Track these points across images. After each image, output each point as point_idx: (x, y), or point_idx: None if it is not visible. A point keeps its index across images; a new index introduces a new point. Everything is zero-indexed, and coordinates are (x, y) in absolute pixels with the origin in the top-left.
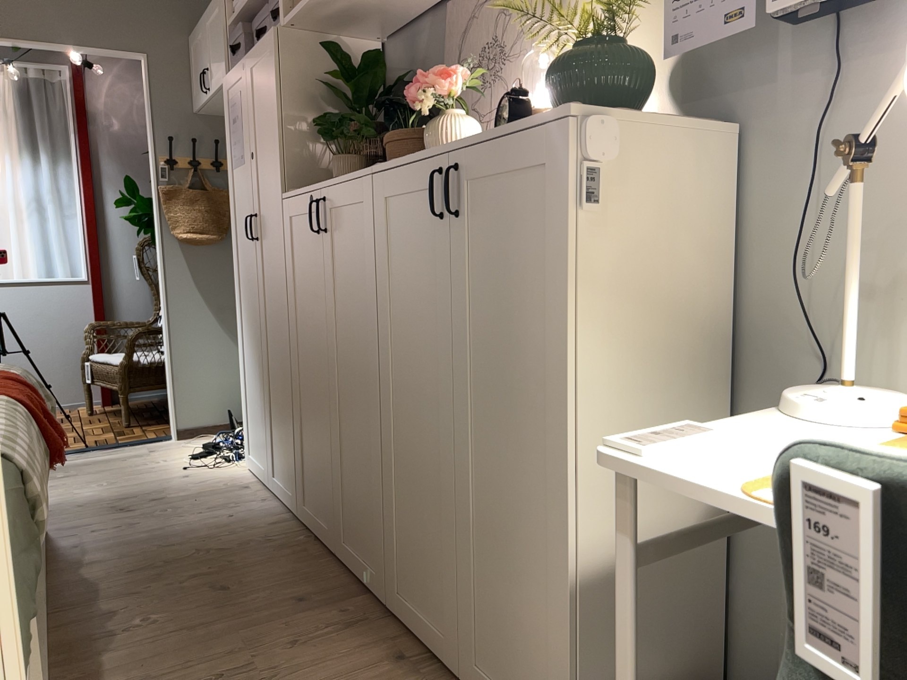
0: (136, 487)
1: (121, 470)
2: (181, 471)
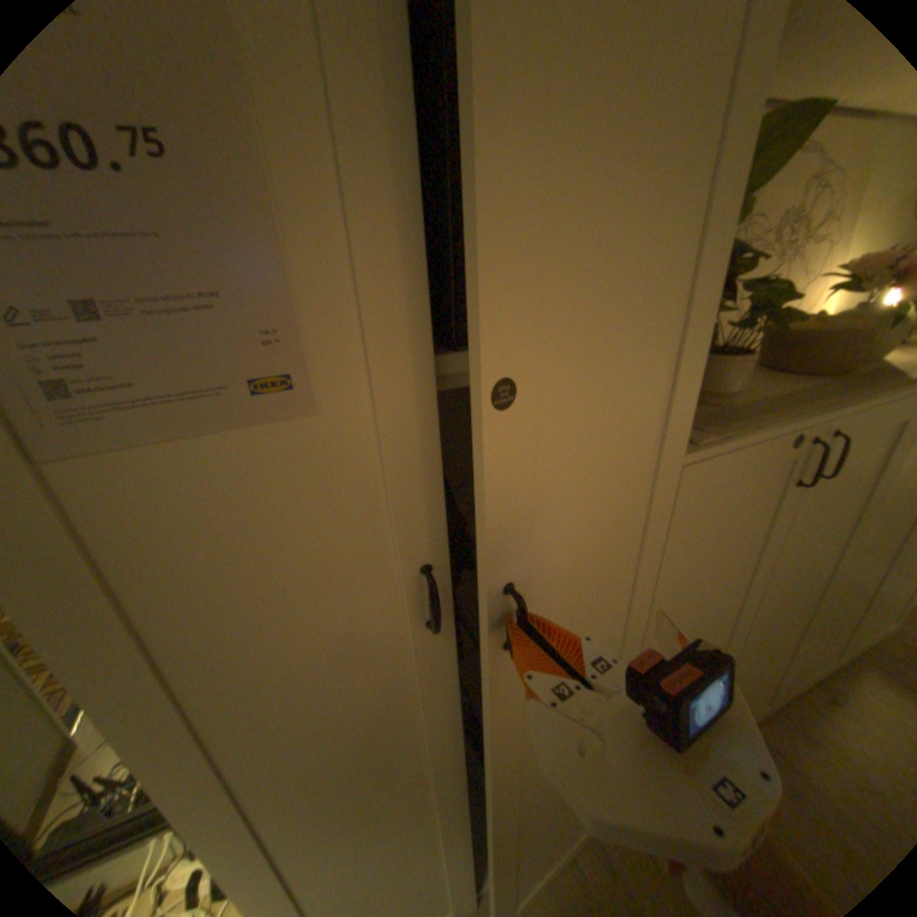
0: None
1: None
2: None
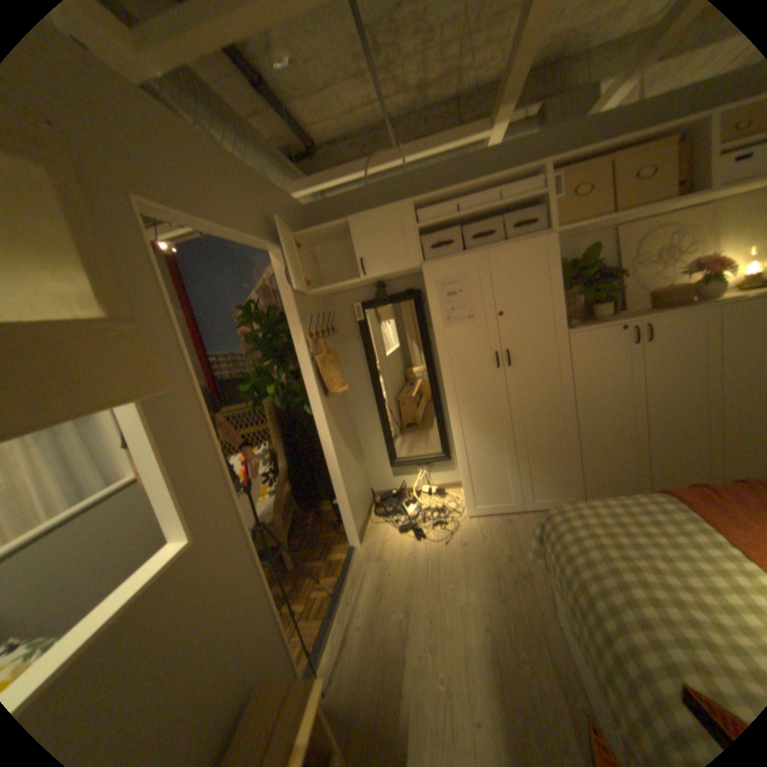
0: (473, 570)
1: (418, 578)
2: (449, 547)
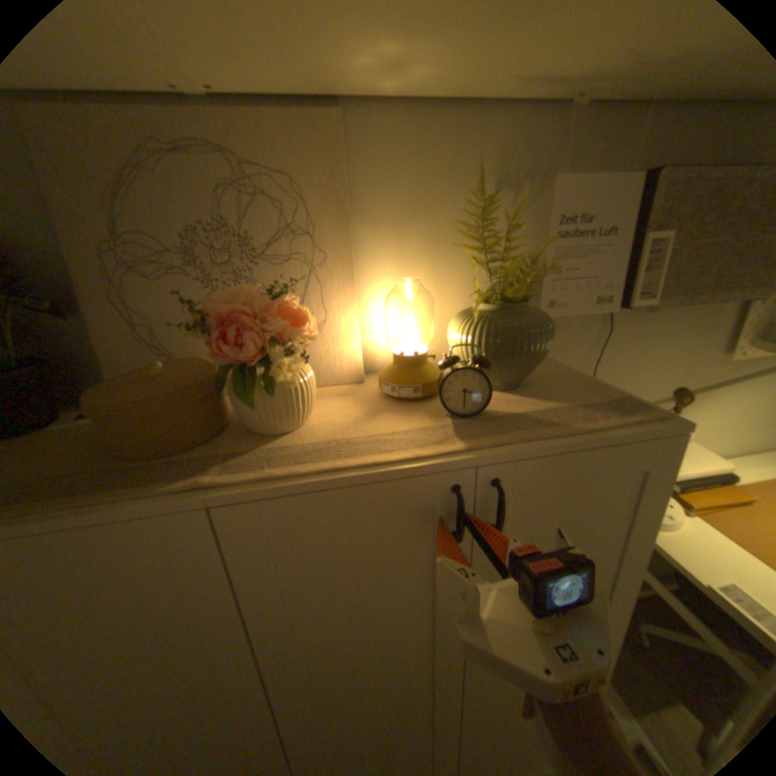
0: None
1: None
2: None
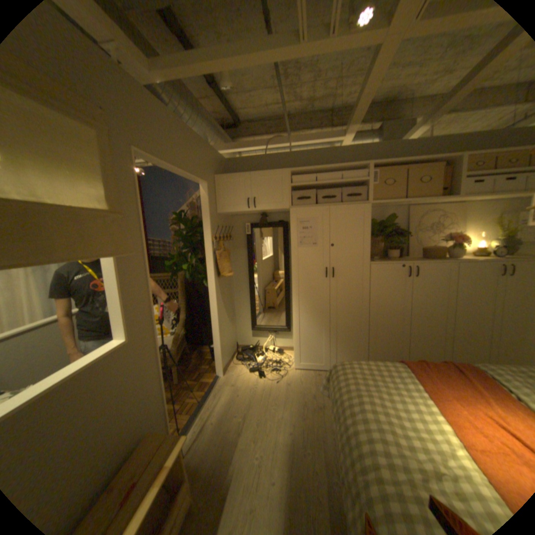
0: (290, 400)
1: (255, 400)
2: (279, 385)
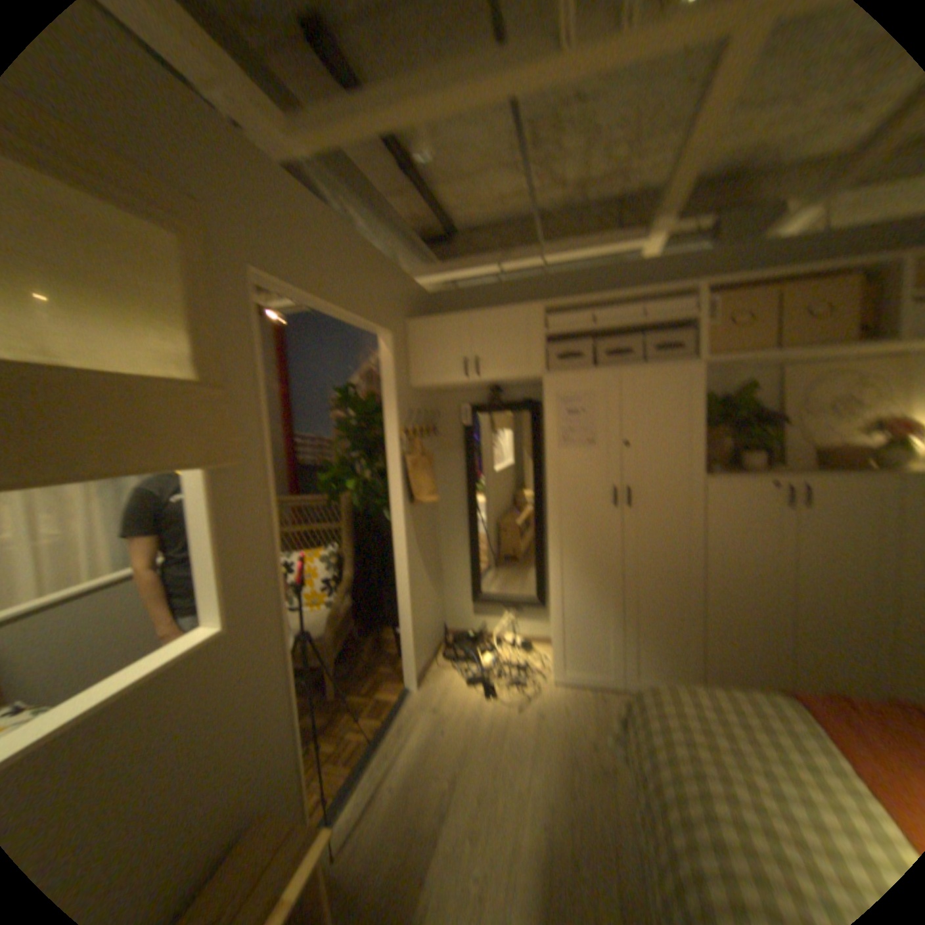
0: (545, 749)
1: (476, 744)
2: (522, 714)
